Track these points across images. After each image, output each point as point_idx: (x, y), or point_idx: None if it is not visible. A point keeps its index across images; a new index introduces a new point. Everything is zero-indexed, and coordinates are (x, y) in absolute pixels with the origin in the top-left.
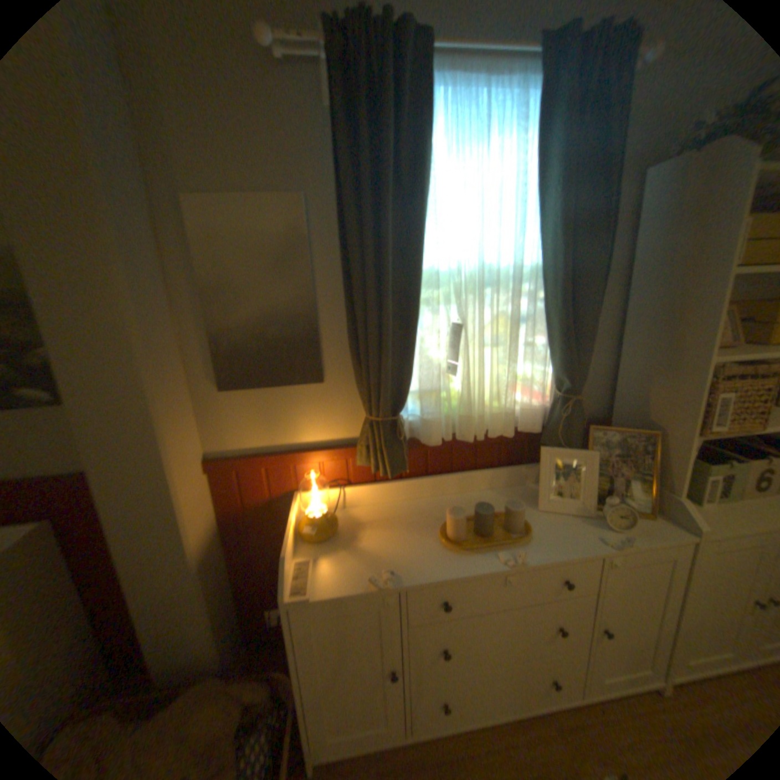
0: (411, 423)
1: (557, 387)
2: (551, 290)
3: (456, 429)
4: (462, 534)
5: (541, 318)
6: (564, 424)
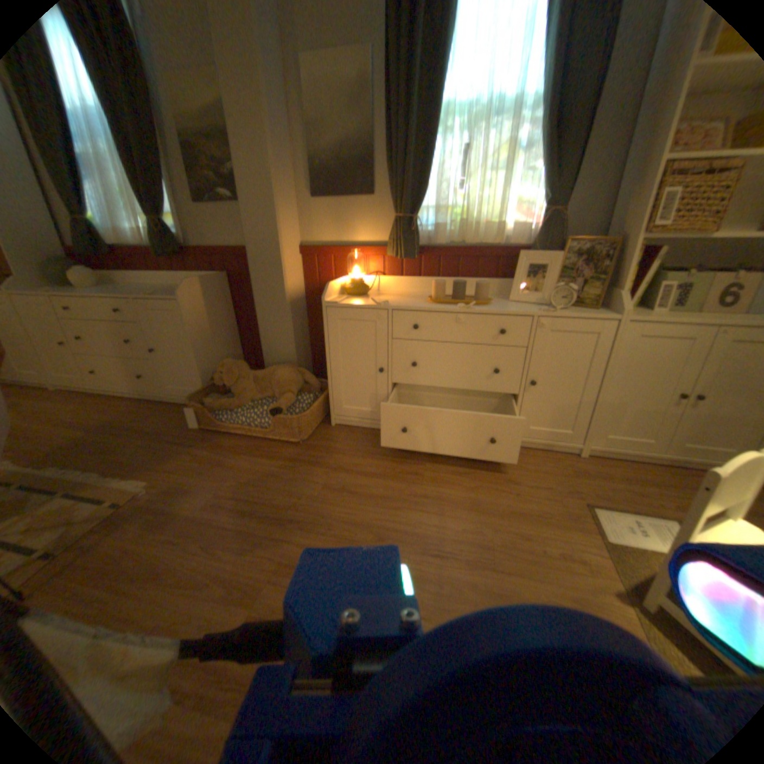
0: (426, 226)
1: (546, 203)
2: (545, 109)
3: (460, 236)
4: (440, 296)
5: (539, 140)
6: (542, 232)
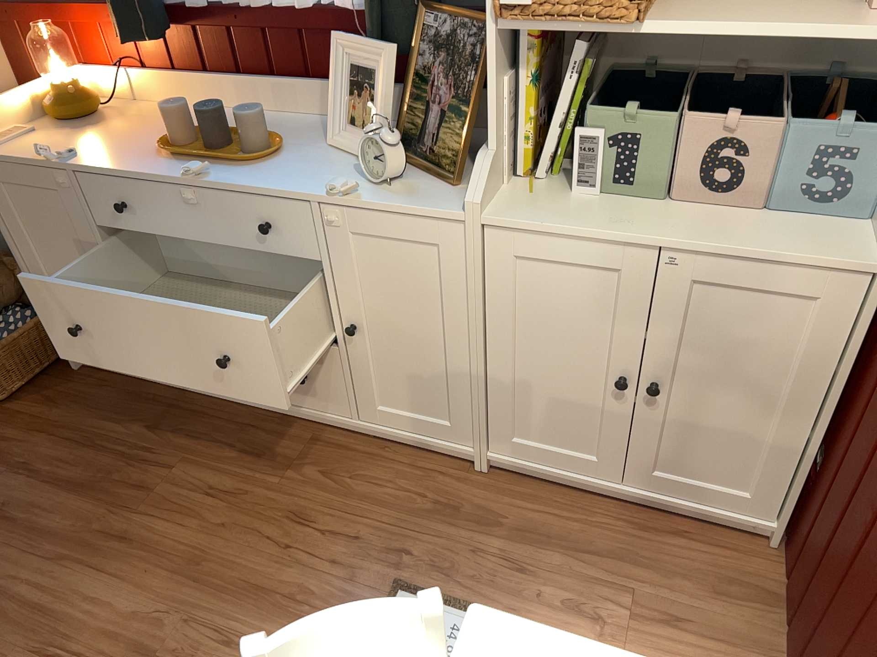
0: None
1: None
2: None
3: None
4: (186, 141)
5: None
6: None
